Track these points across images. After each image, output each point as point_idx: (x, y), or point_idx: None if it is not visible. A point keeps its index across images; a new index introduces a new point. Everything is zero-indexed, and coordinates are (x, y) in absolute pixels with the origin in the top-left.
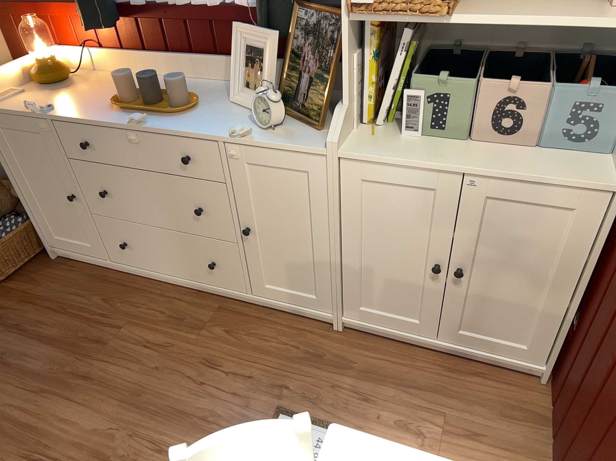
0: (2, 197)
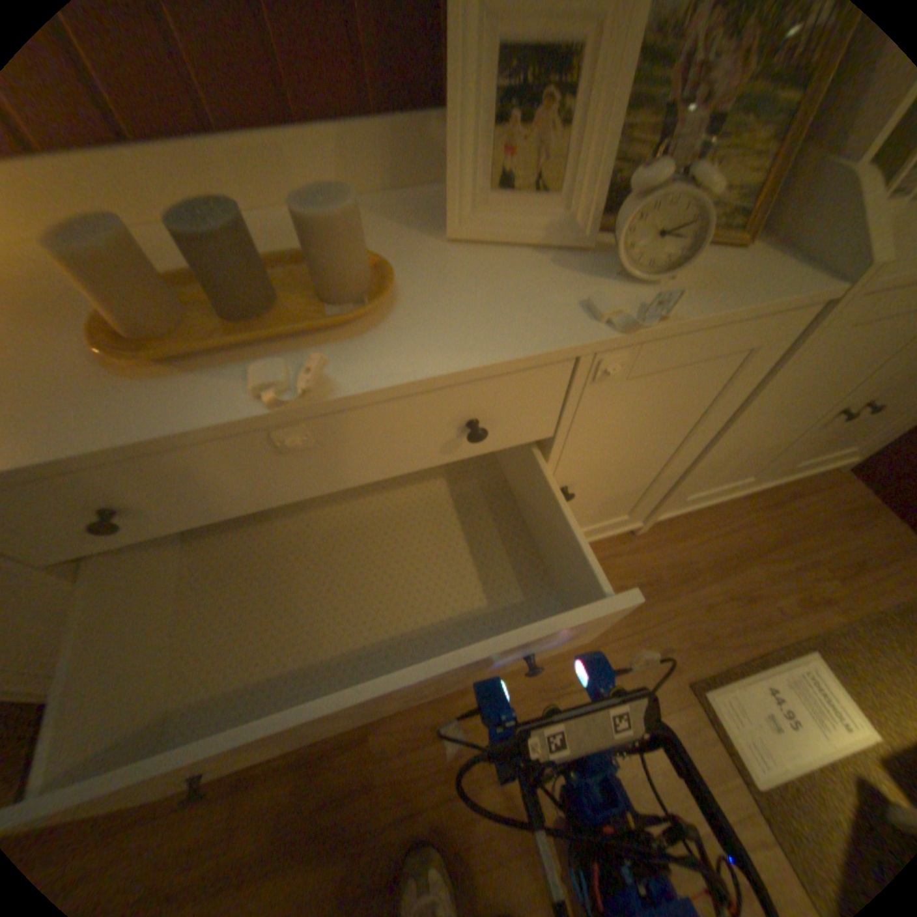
0: None
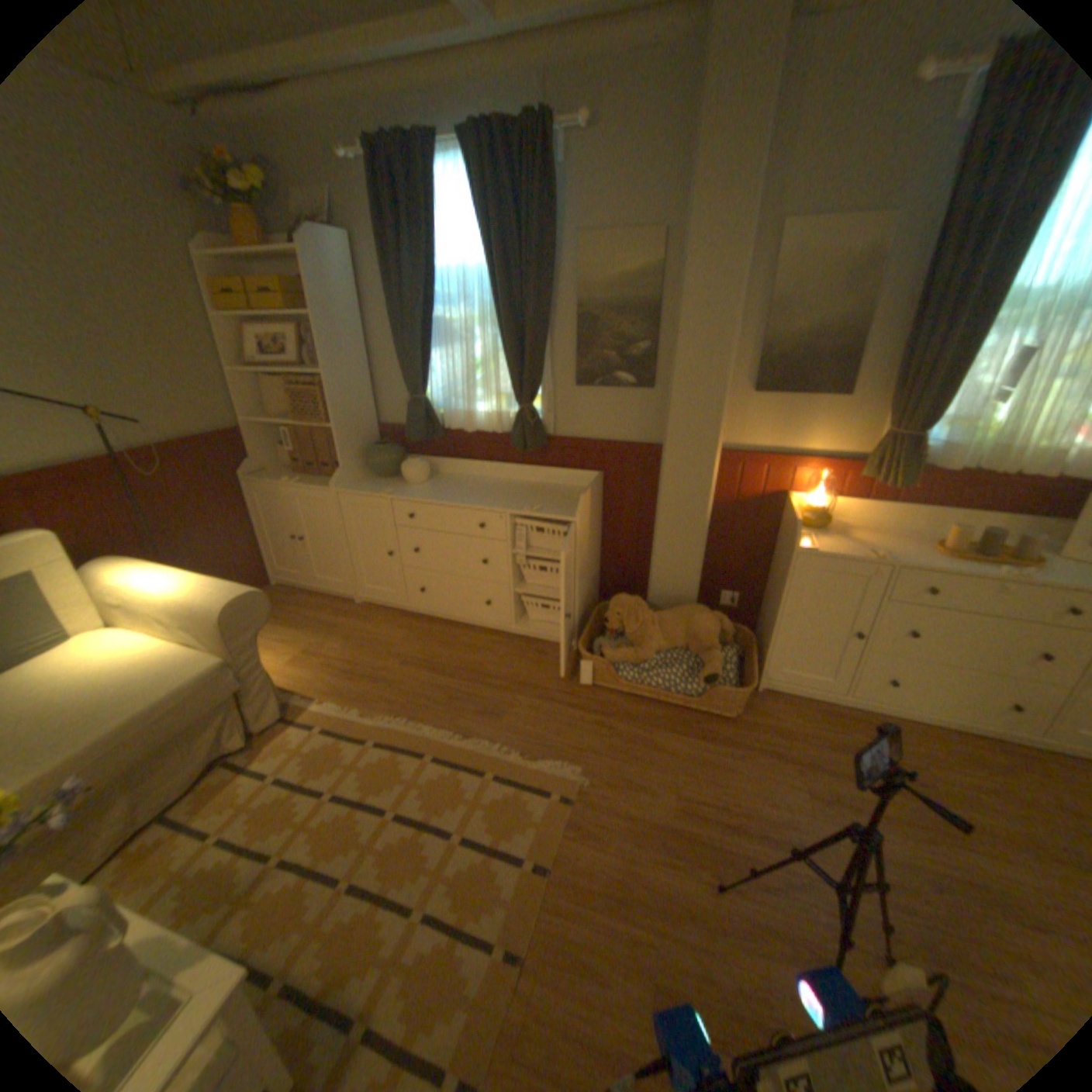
0: (714, 628)
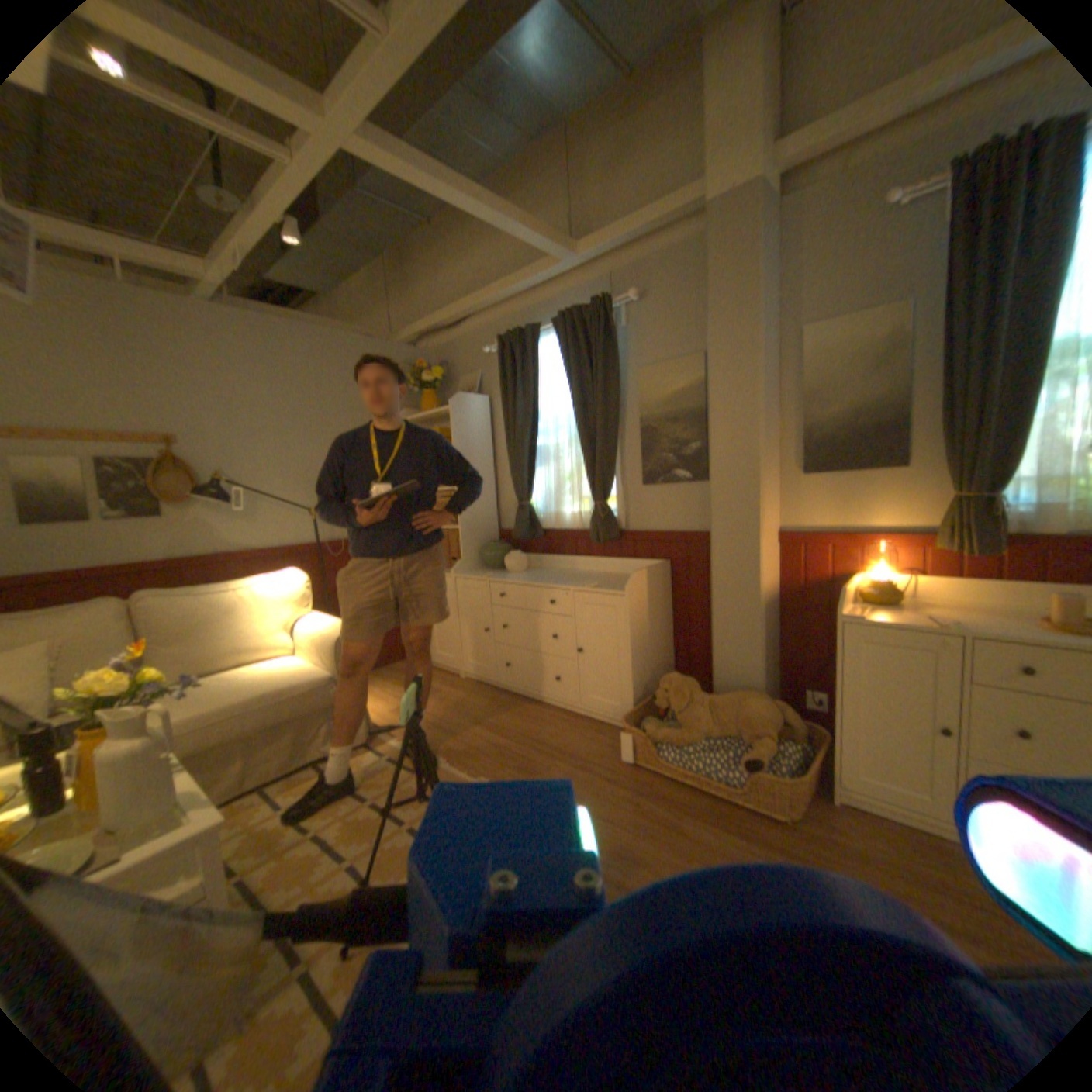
0: (772, 715)
